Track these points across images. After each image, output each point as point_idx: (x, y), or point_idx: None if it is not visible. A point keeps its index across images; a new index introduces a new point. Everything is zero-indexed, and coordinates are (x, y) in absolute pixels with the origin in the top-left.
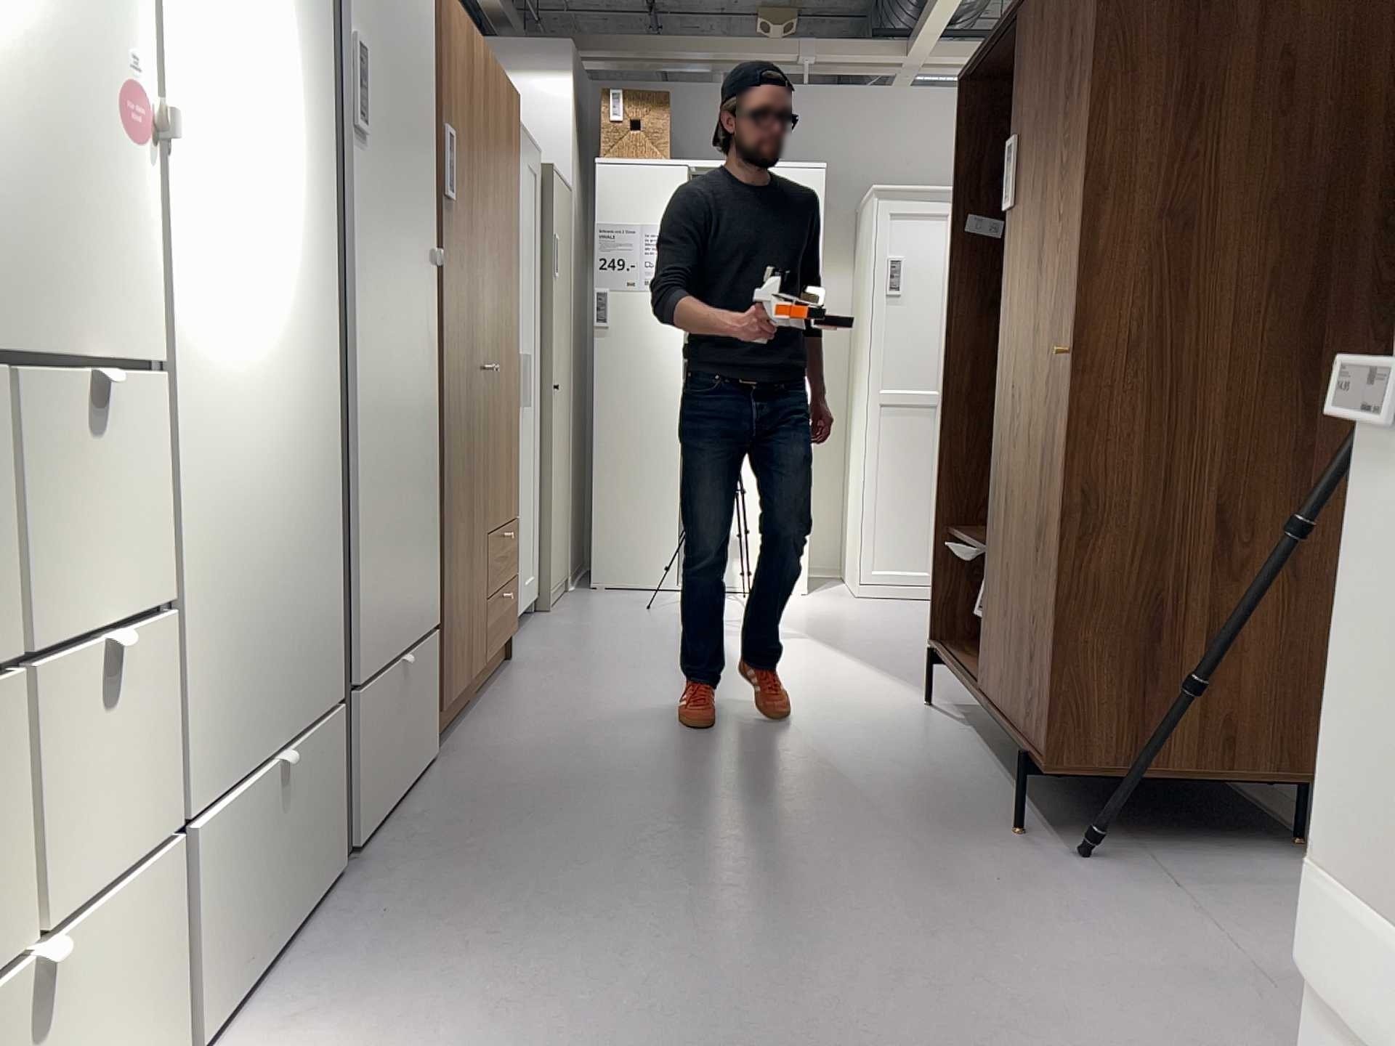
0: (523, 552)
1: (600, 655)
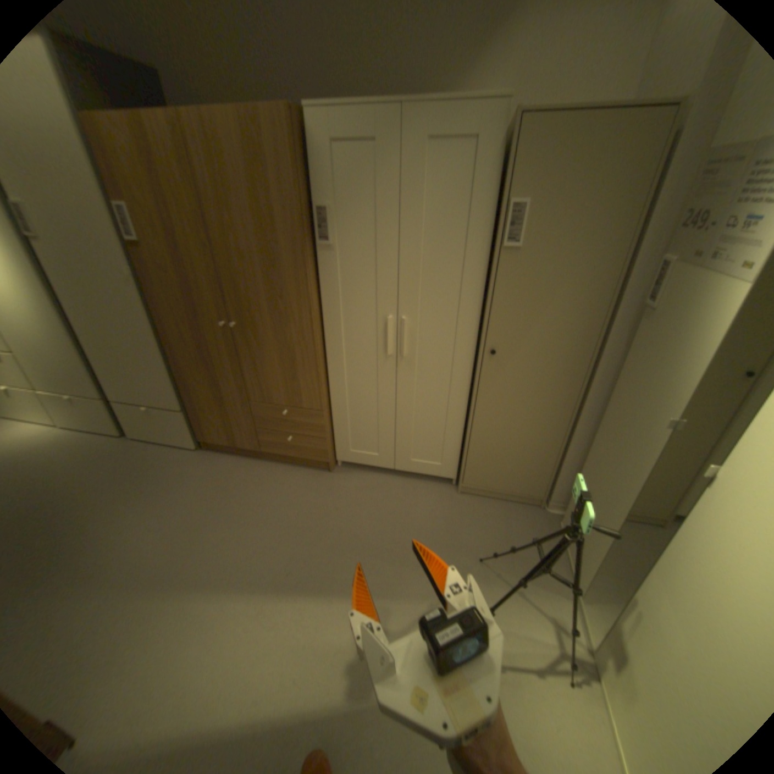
0: (405, 441)
1: (331, 512)
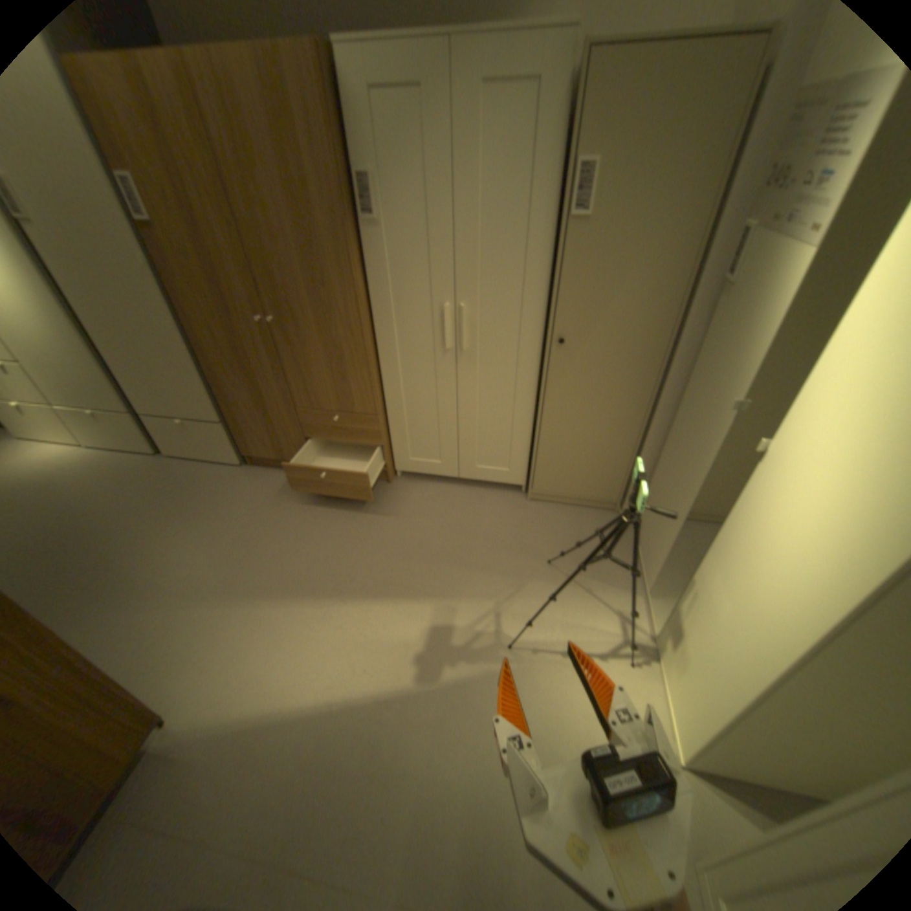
0: (470, 447)
1: (394, 523)
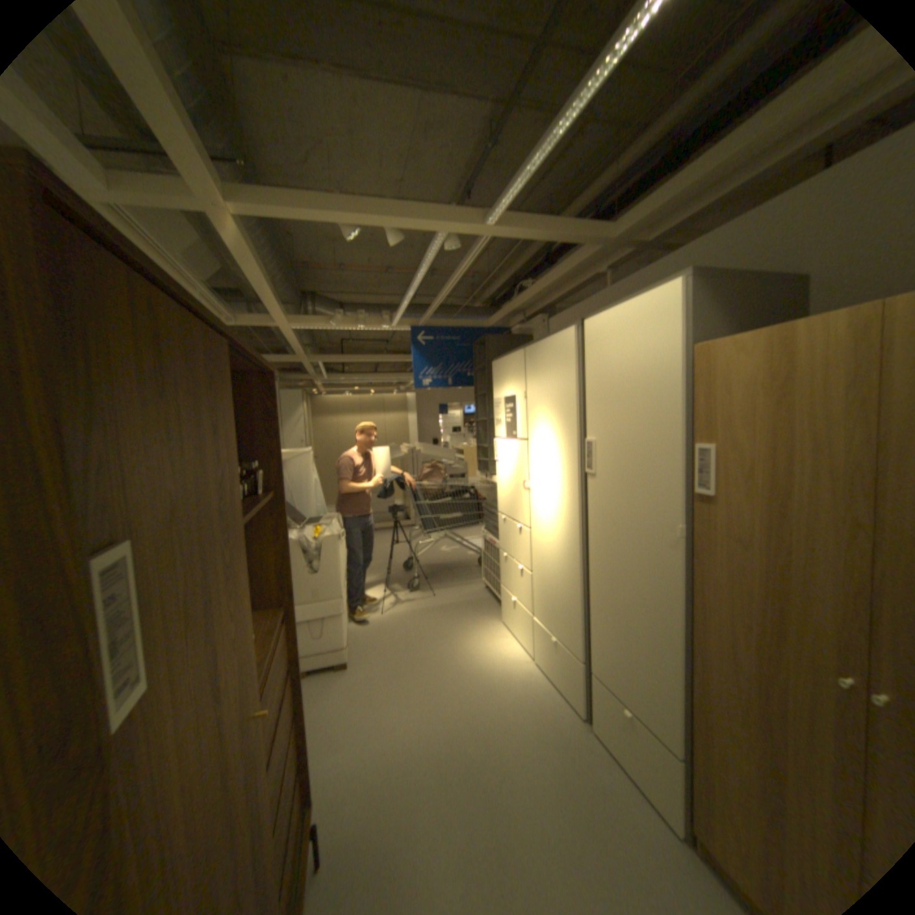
0: None
1: None
